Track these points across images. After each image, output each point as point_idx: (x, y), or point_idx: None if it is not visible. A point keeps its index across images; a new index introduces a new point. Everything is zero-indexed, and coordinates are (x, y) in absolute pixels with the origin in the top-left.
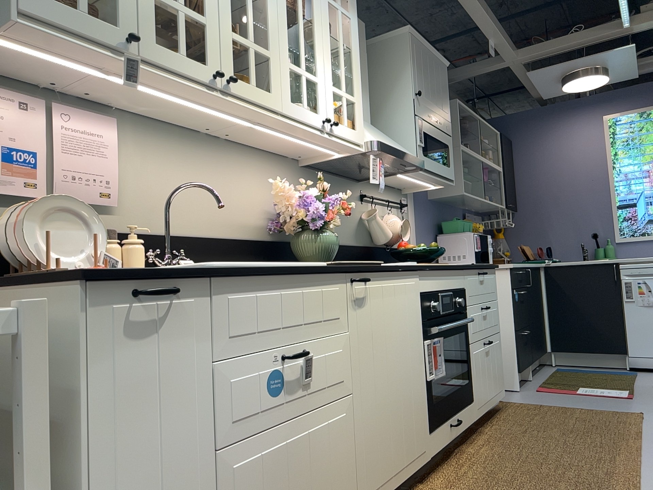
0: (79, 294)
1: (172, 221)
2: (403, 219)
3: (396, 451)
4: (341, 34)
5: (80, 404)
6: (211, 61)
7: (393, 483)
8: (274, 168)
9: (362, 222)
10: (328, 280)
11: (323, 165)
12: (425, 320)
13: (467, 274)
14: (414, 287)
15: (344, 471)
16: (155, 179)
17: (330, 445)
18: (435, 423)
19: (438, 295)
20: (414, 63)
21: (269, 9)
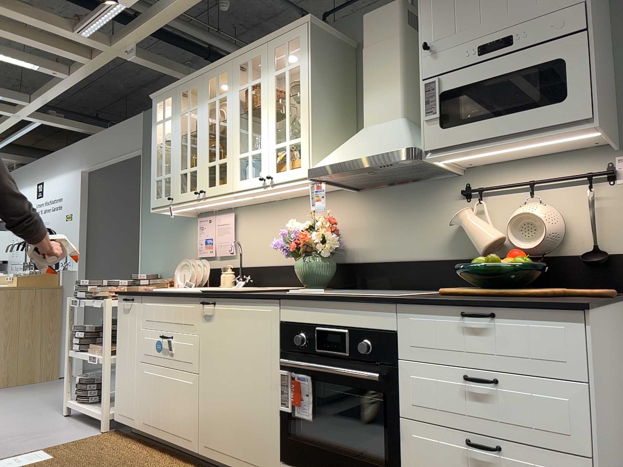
0: (118, 298)
1: (259, 258)
2: (587, 201)
3: (232, 440)
4: (286, 91)
5: (117, 328)
6: (198, 186)
7: (228, 460)
8: (328, 203)
9: (463, 227)
10: (187, 301)
11: (370, 184)
12: (285, 351)
13: (406, 310)
14: (267, 314)
15: (189, 415)
16: (252, 236)
17: (182, 394)
18: (292, 460)
19: (316, 329)
20: (423, 6)
21: (227, 130)
